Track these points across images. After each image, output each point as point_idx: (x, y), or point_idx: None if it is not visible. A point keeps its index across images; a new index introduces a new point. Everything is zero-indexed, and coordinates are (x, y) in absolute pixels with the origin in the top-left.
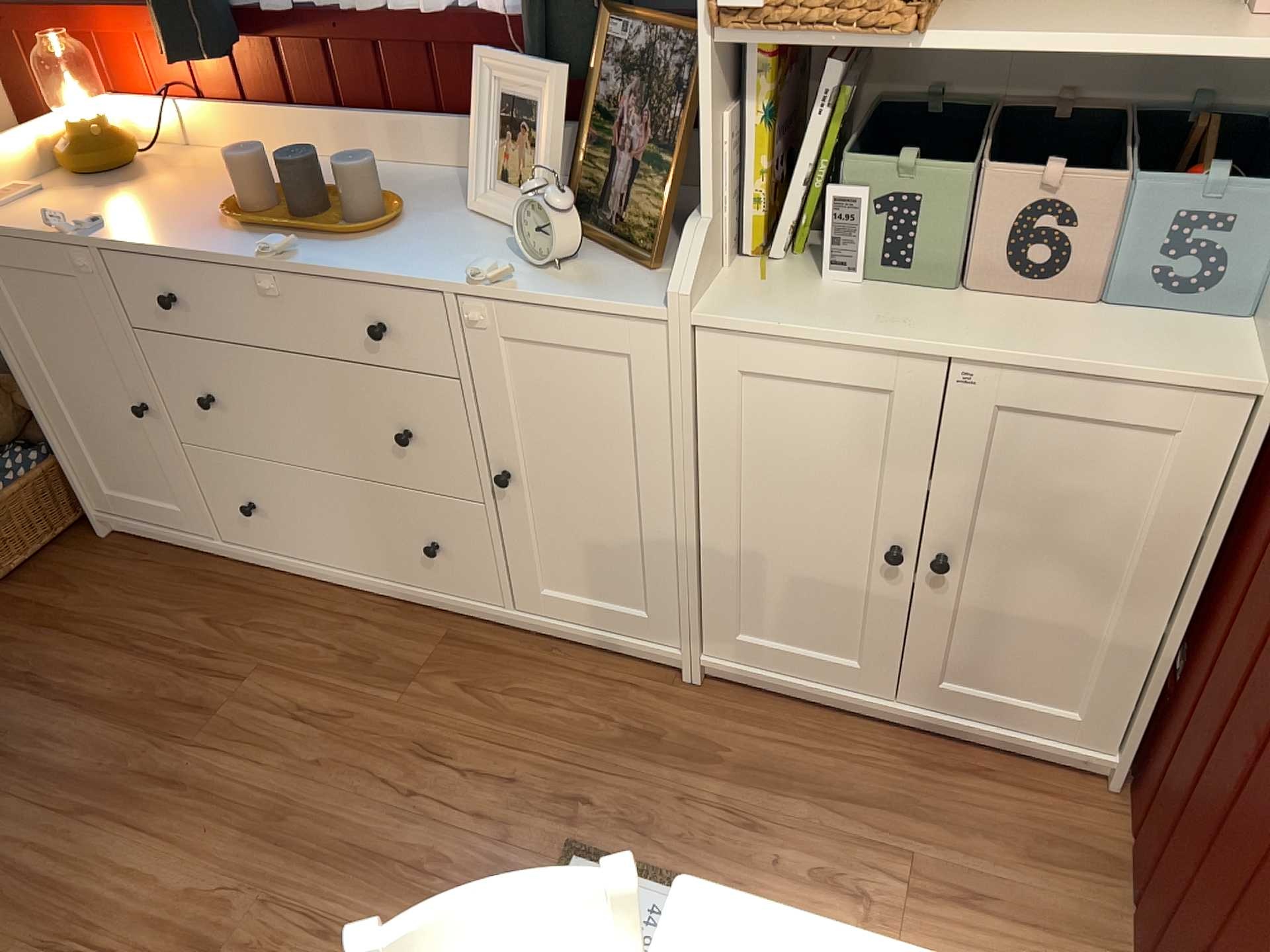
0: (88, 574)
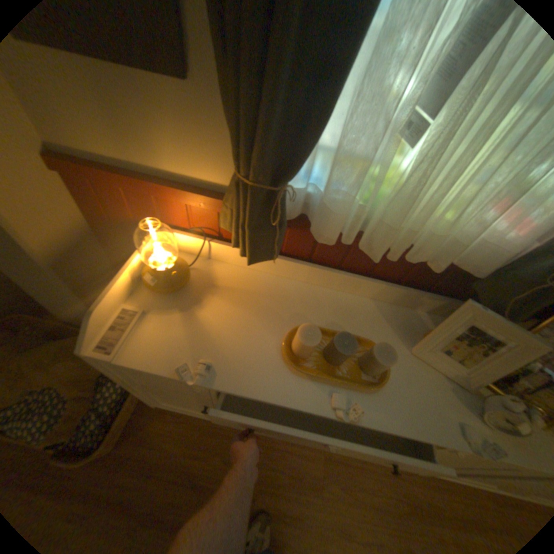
0: (154, 435)
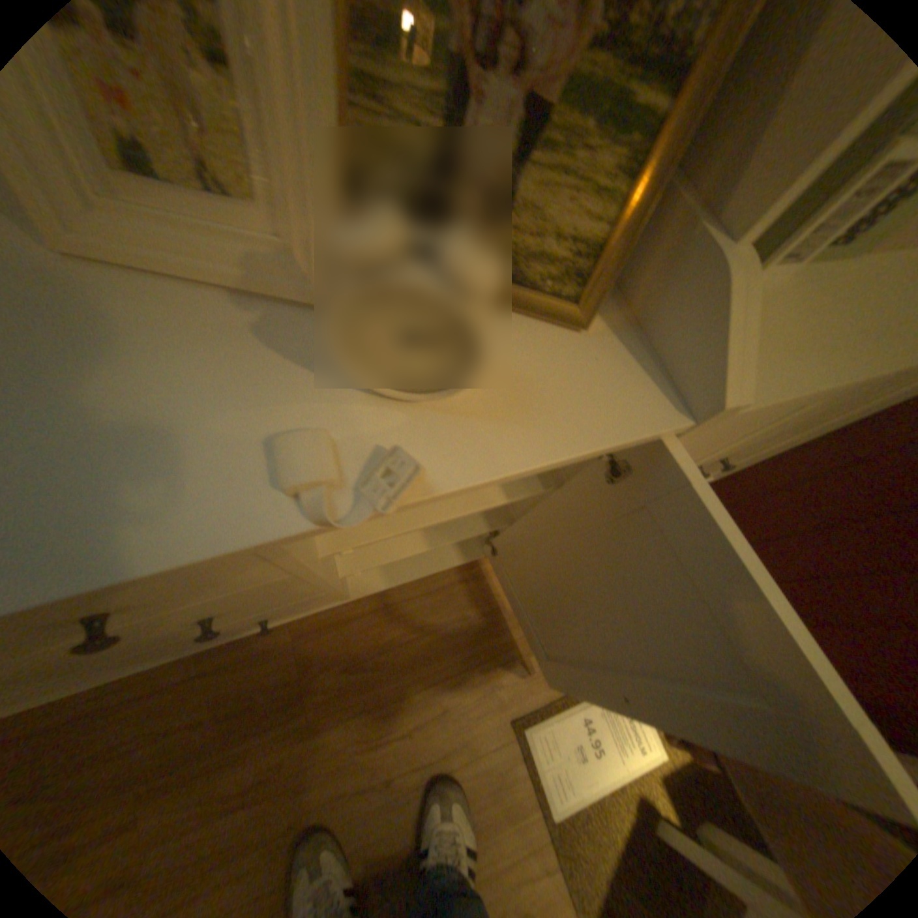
0: None
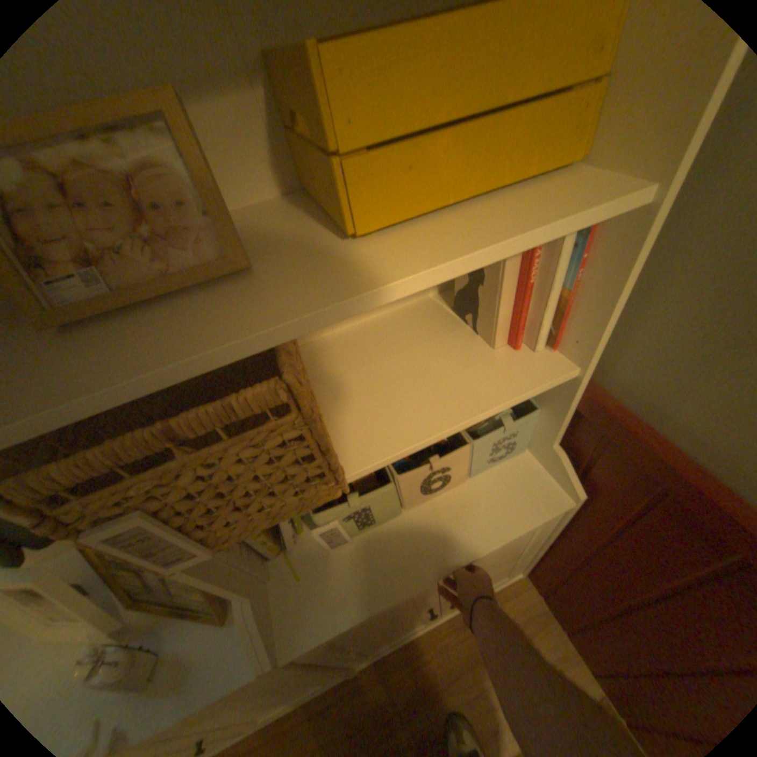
0: None
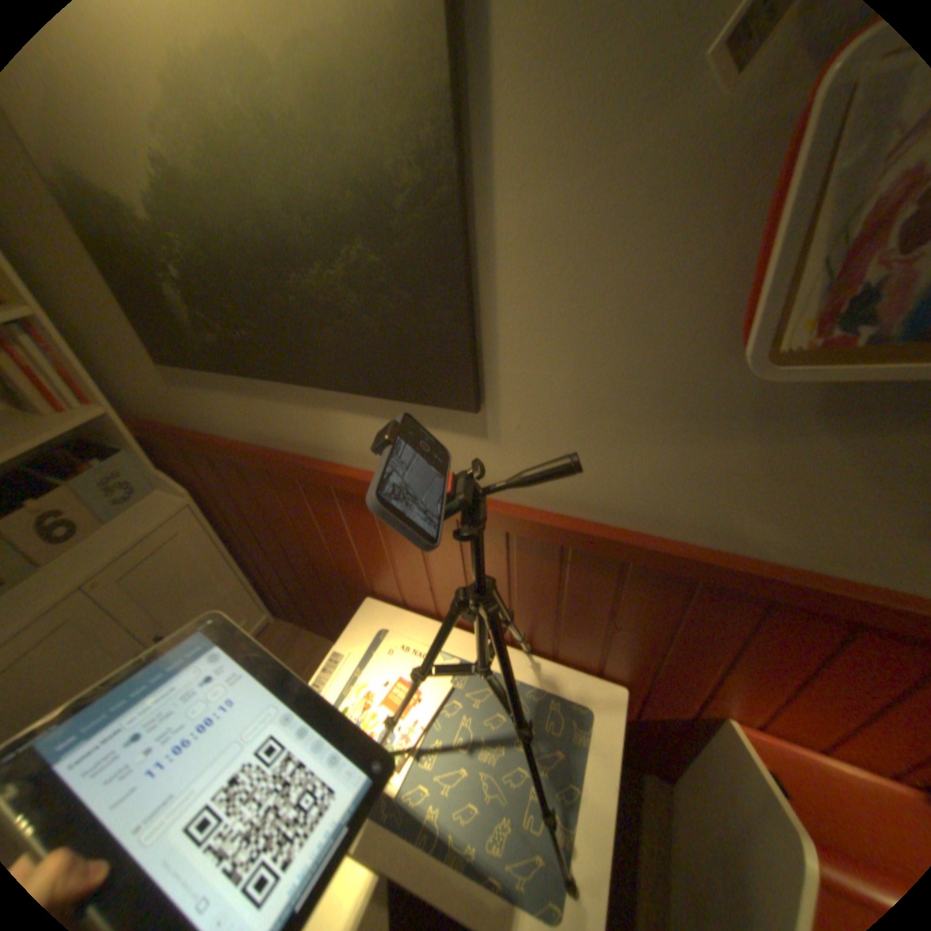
0: None
